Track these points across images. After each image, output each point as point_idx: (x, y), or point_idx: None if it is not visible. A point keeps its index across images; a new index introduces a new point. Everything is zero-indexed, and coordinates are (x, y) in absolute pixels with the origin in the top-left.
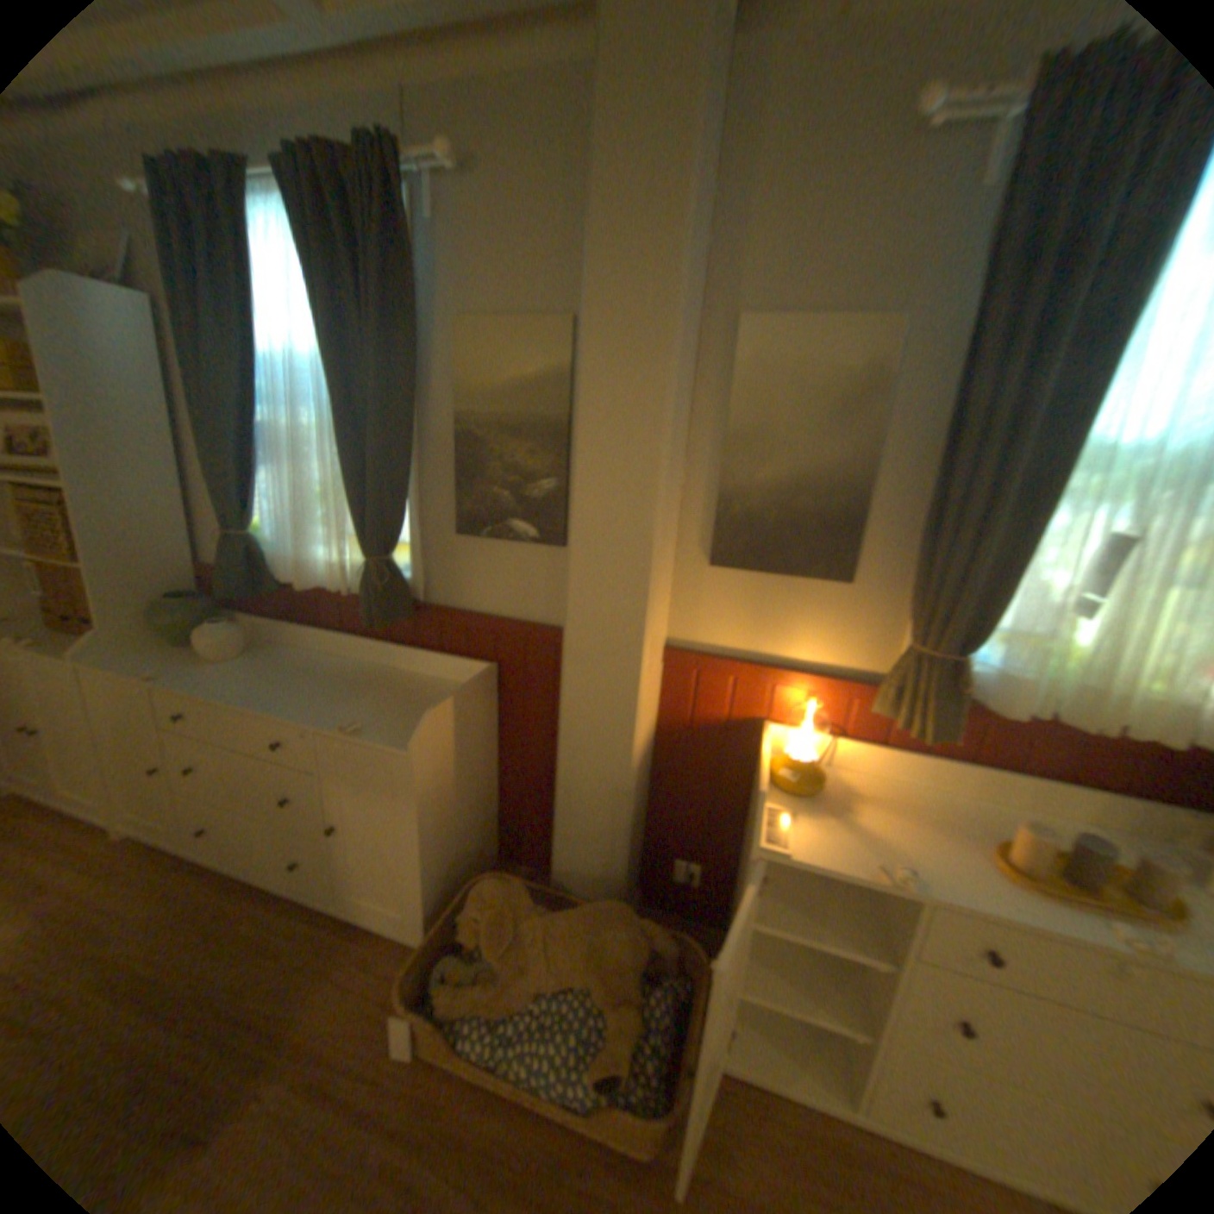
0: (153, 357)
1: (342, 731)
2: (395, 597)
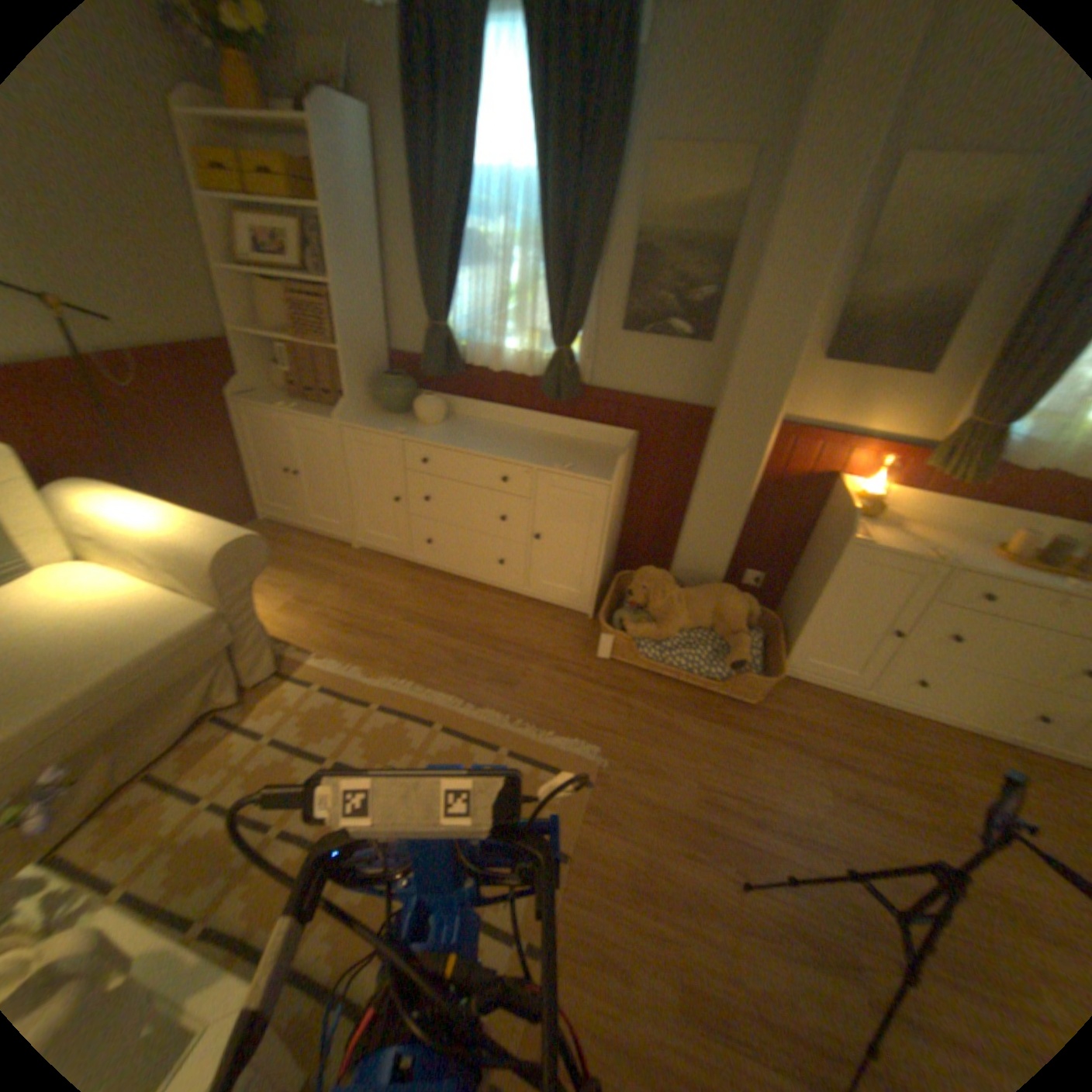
0: (372, 168)
1: (560, 468)
2: (572, 378)
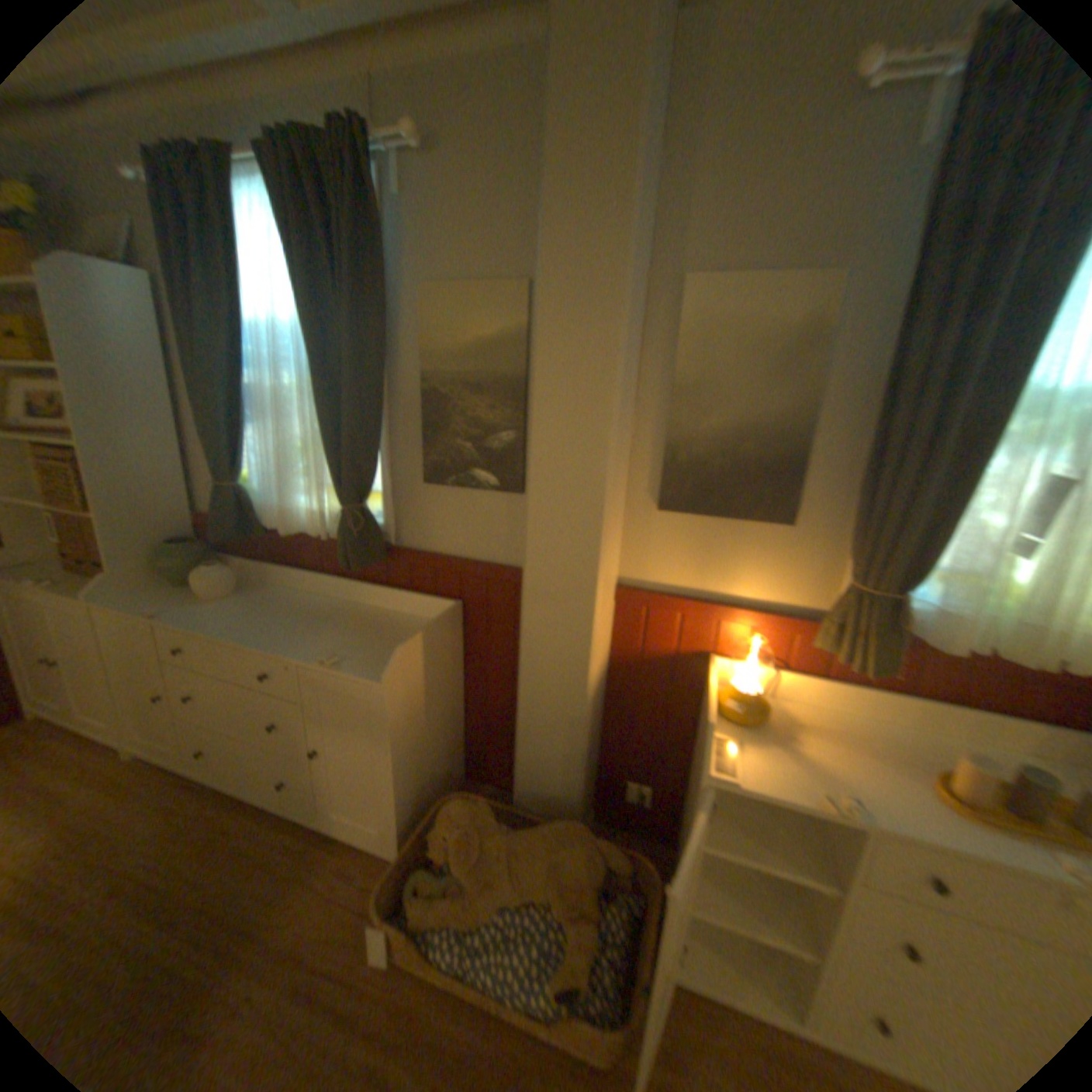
0: (153, 329)
1: (322, 665)
2: (370, 542)
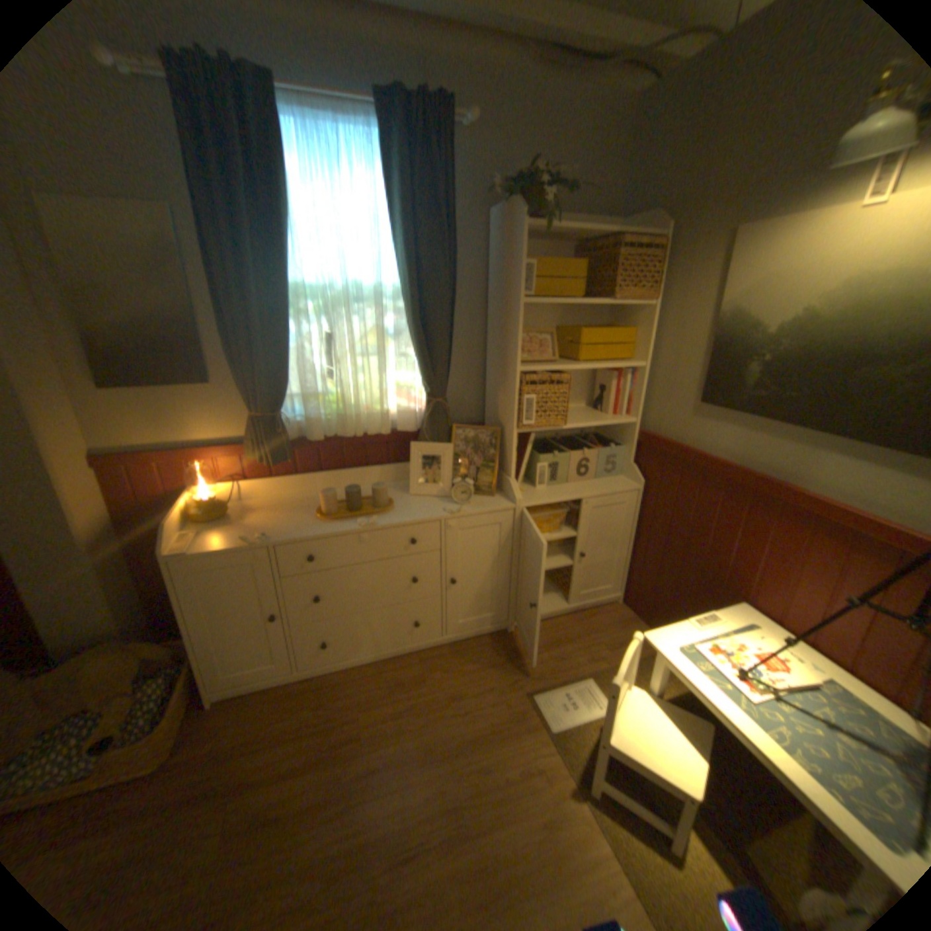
0: None
1: None
2: None
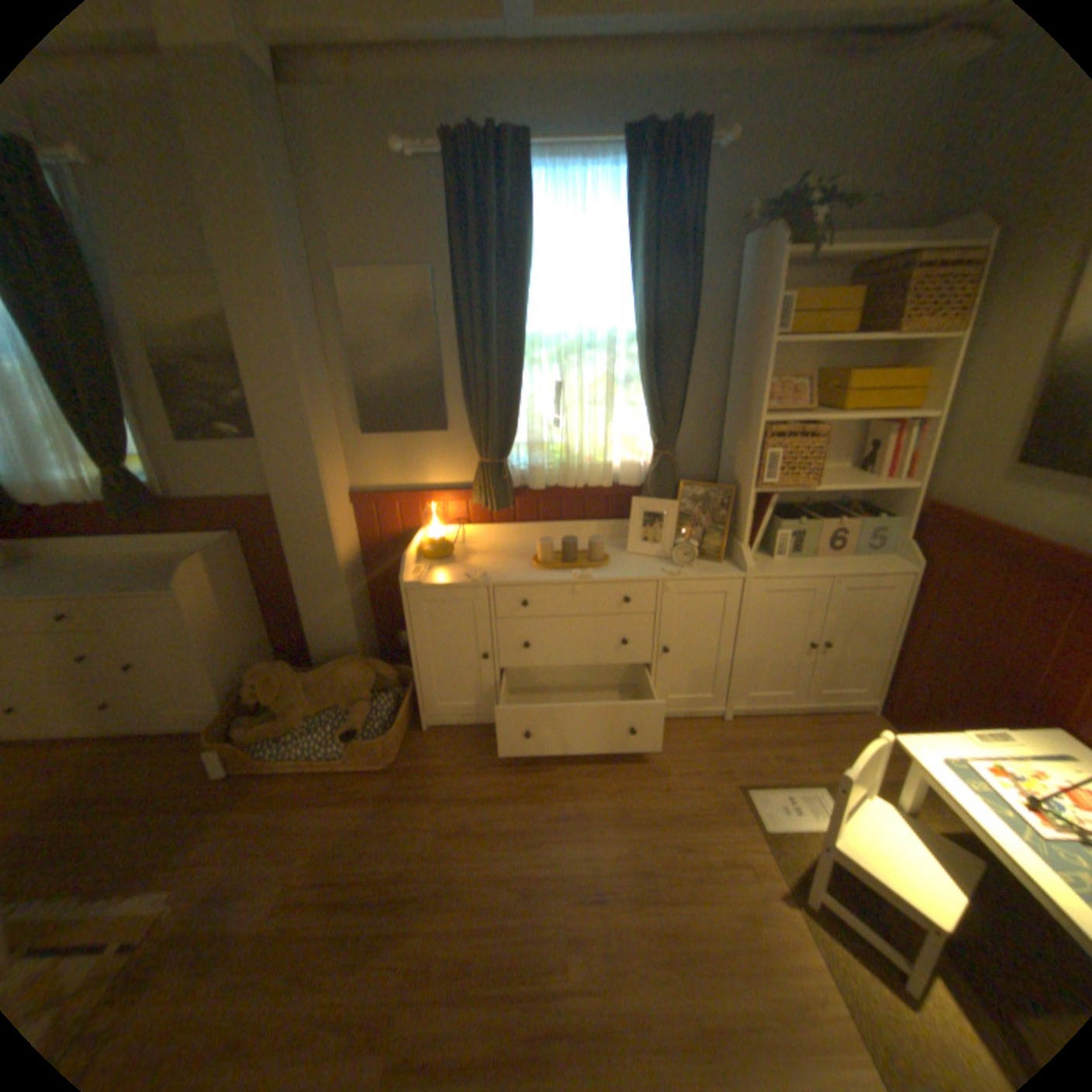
0: None
1: (113, 591)
2: (135, 496)
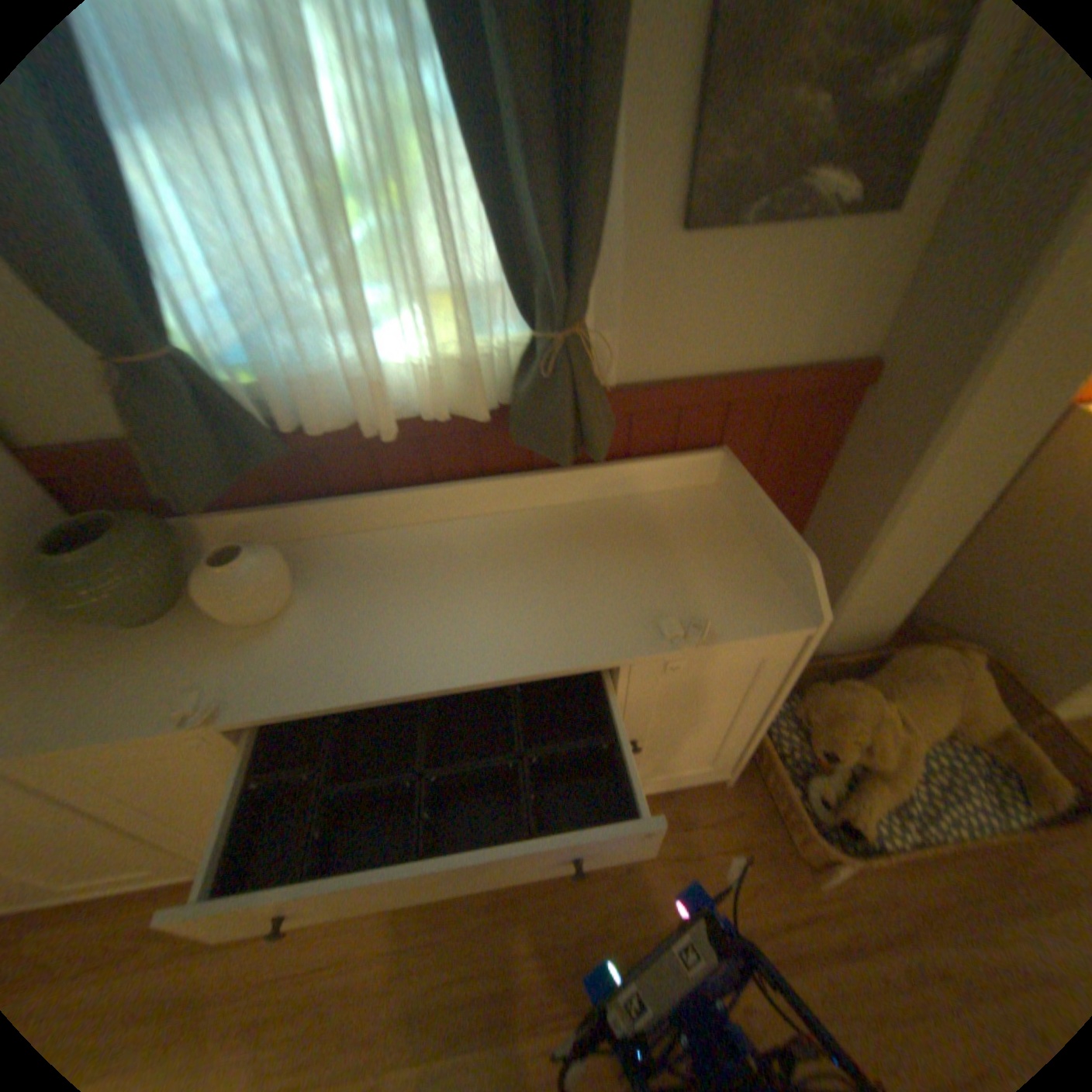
0: None
1: (690, 640)
2: (592, 389)
